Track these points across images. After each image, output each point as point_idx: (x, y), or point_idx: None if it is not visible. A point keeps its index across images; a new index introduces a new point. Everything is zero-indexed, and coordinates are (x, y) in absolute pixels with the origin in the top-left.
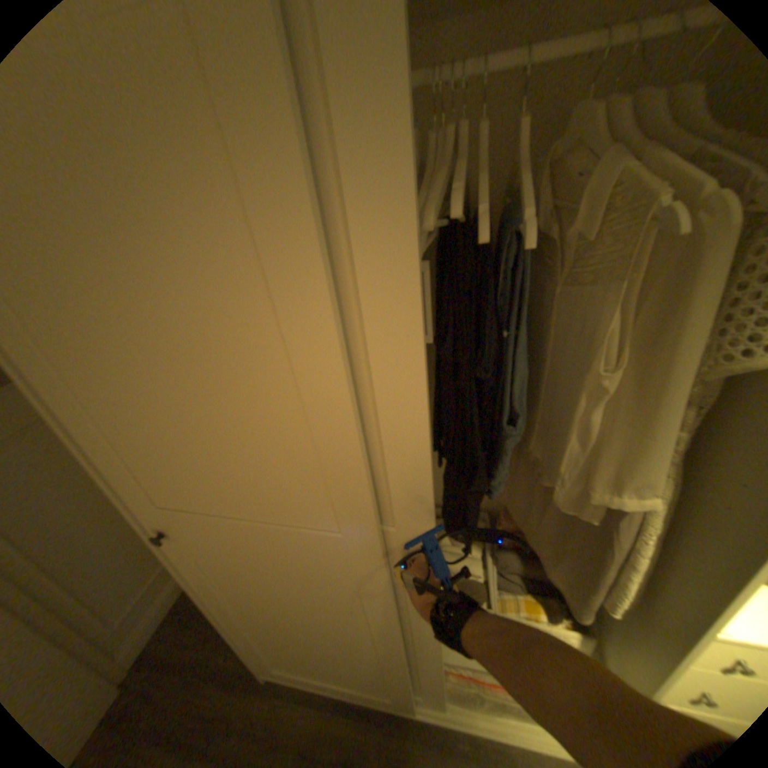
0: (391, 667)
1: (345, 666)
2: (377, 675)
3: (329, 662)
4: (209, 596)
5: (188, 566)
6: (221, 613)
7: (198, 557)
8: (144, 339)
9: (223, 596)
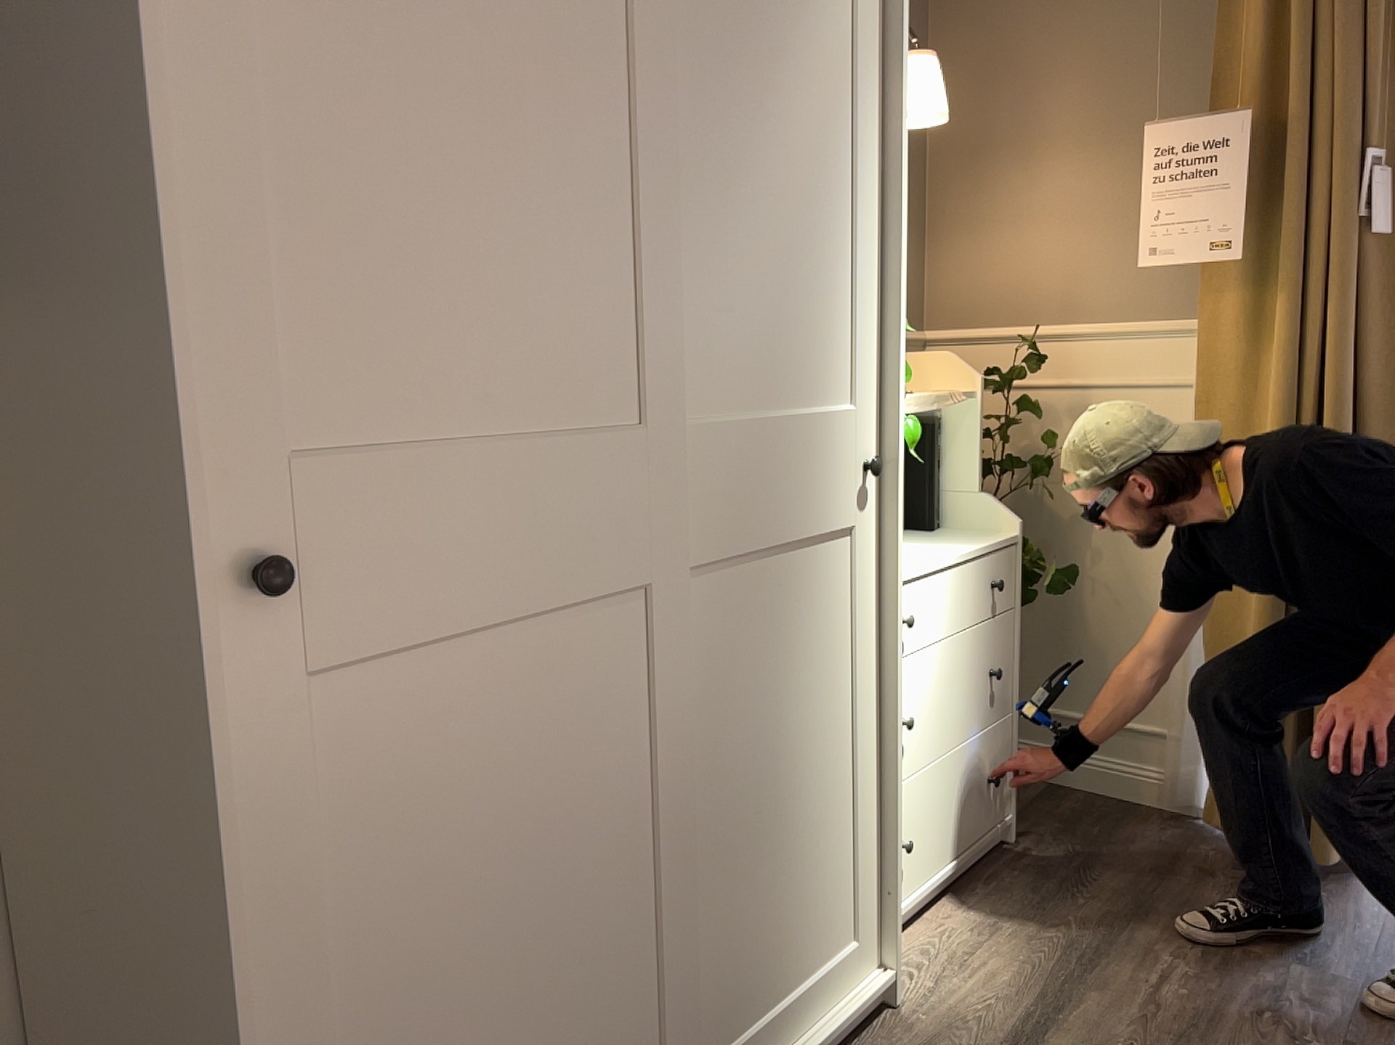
0: (680, 876)
1: (594, 1002)
2: (653, 965)
3: (562, 1023)
4: (302, 880)
5: (291, 718)
6: (310, 984)
7: (348, 641)
8: (476, 11)
9: (340, 861)
